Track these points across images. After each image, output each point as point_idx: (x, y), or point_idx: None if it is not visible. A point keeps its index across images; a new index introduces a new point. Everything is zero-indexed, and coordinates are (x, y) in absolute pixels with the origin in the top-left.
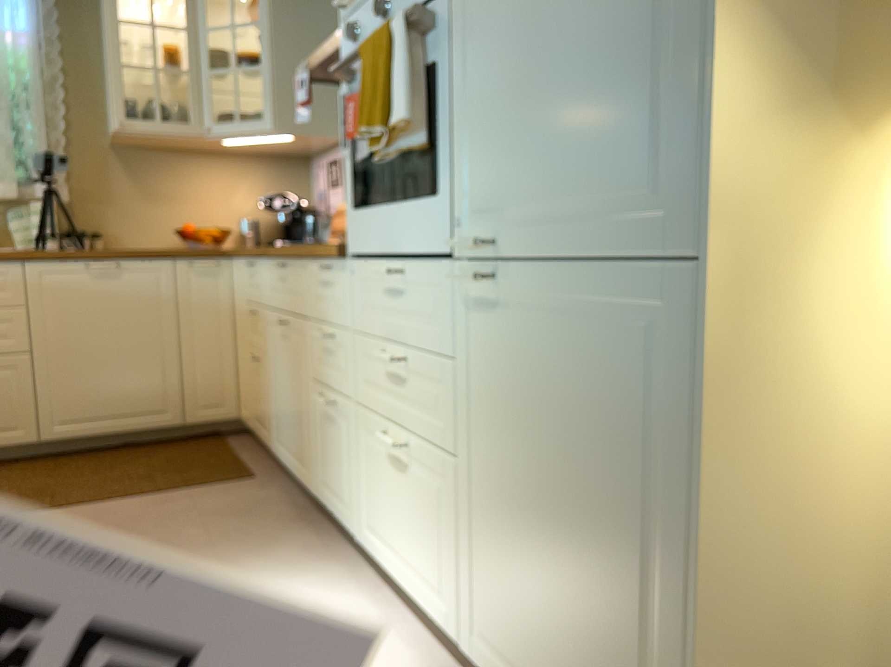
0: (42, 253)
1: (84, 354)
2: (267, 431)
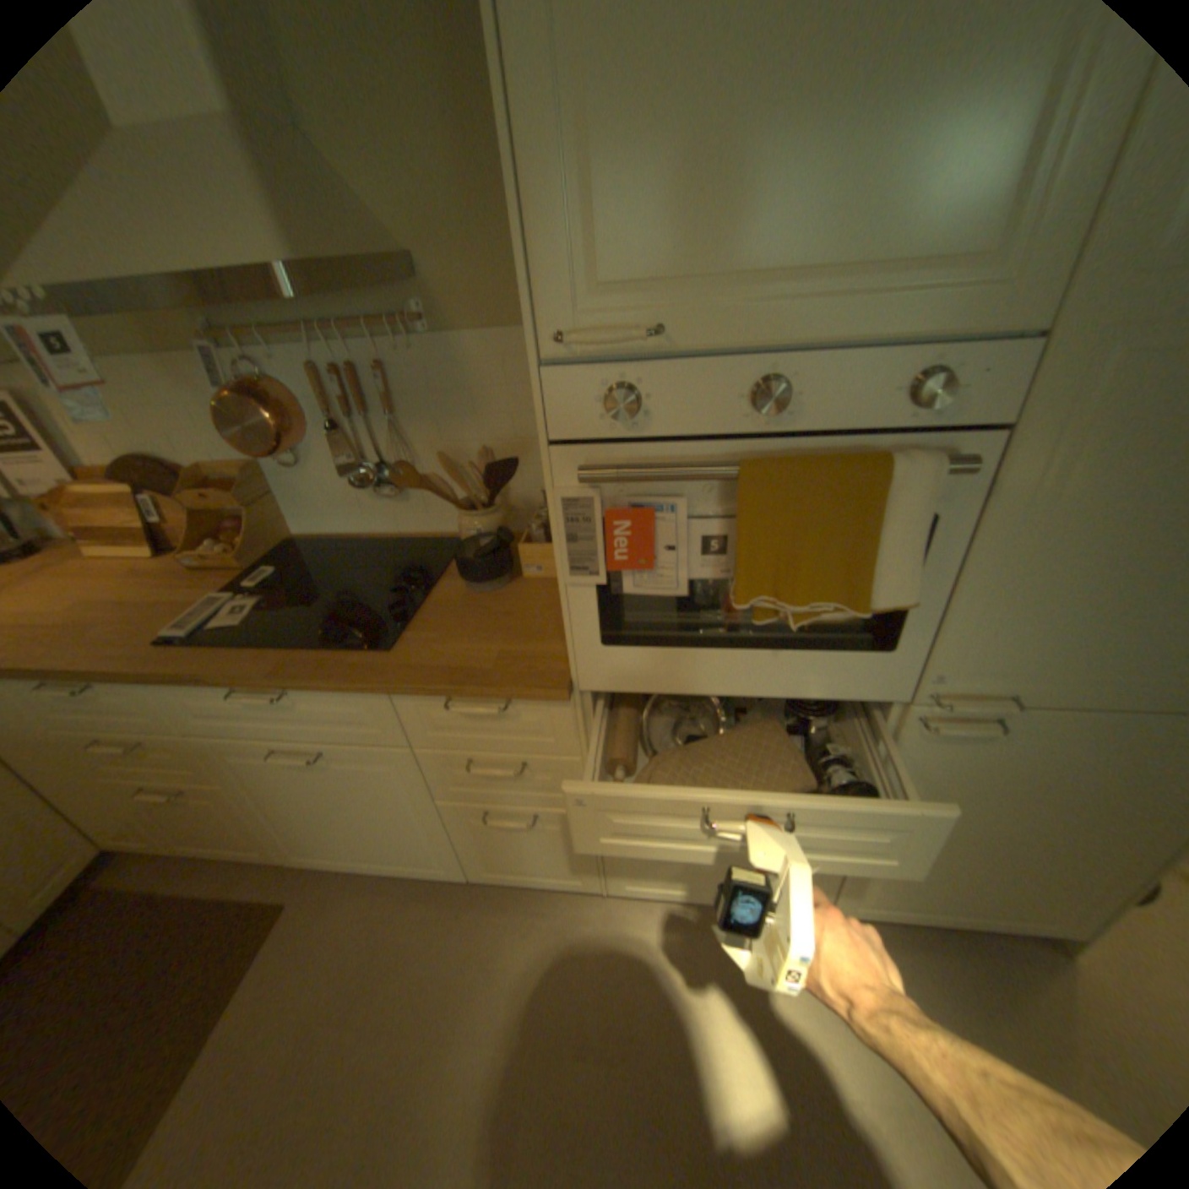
0: None
1: None
2: (257, 851)
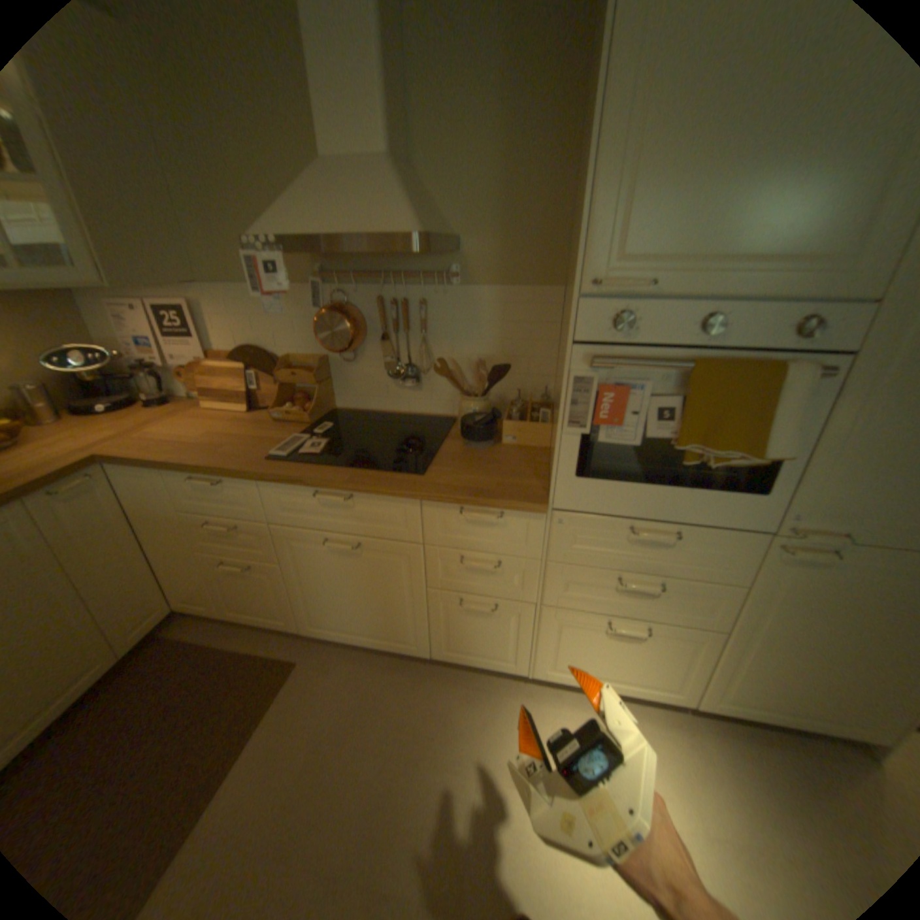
0: None
1: None
2: (284, 621)
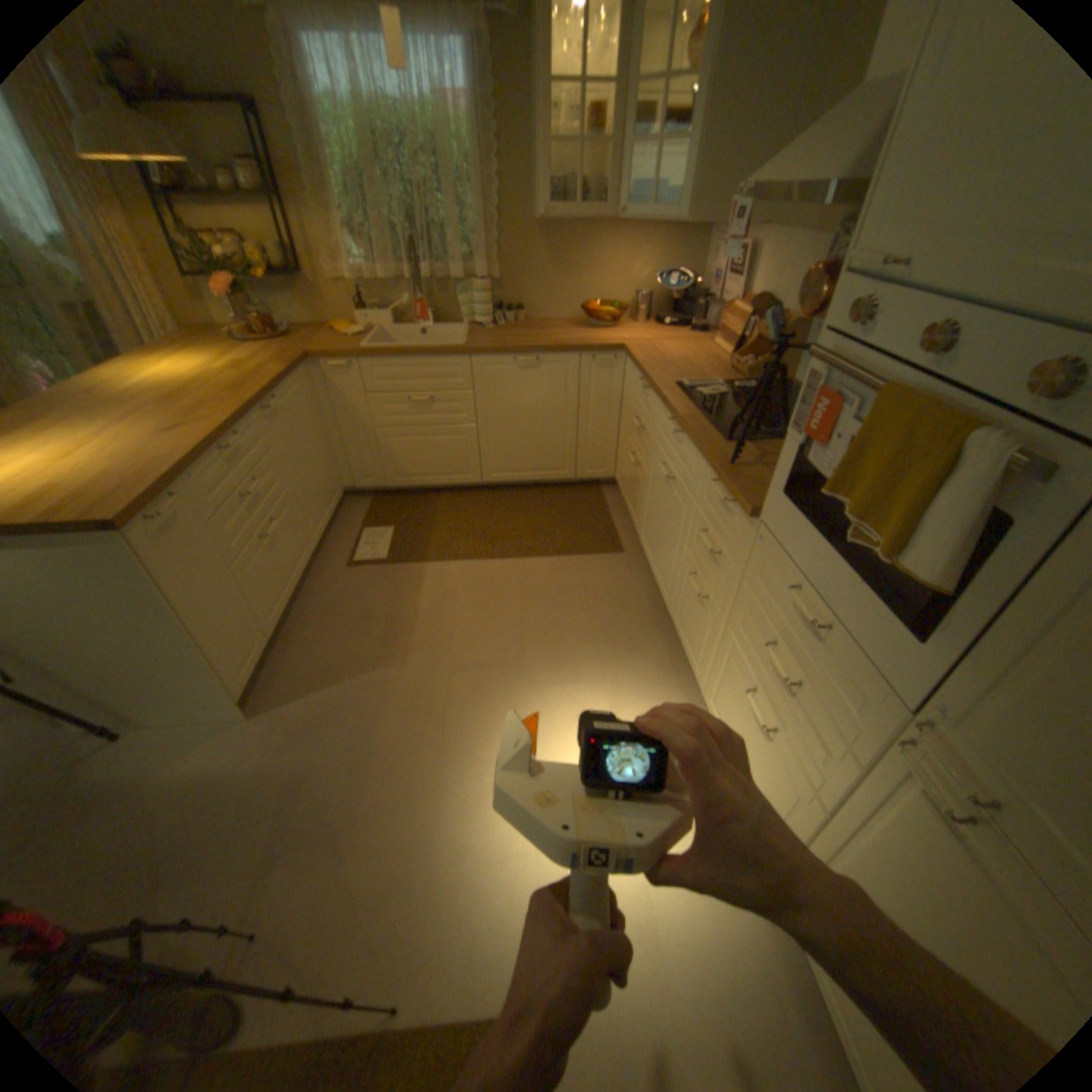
0: (485, 350)
1: (512, 427)
2: (636, 520)
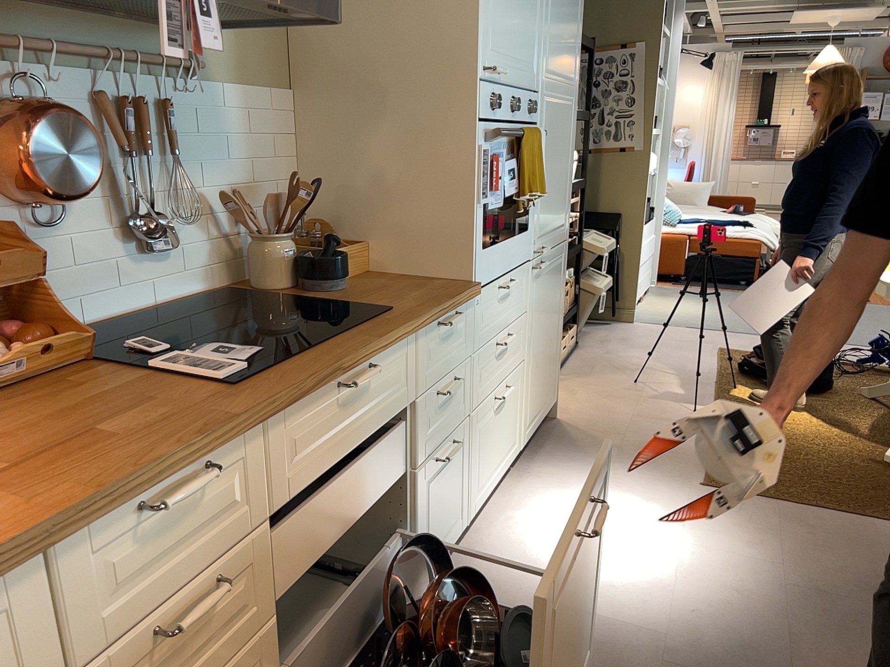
0: None
1: None
2: None
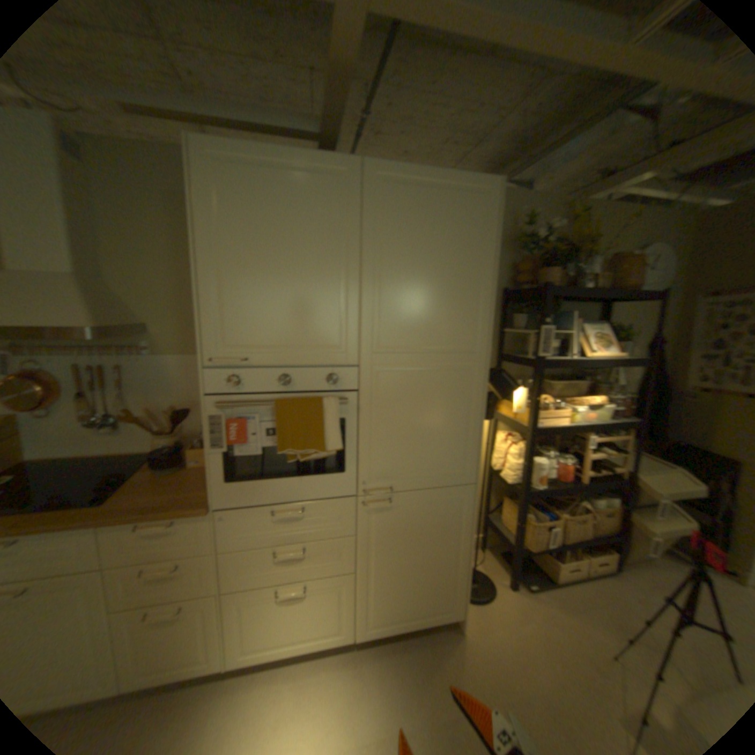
0: None
1: None
2: None
